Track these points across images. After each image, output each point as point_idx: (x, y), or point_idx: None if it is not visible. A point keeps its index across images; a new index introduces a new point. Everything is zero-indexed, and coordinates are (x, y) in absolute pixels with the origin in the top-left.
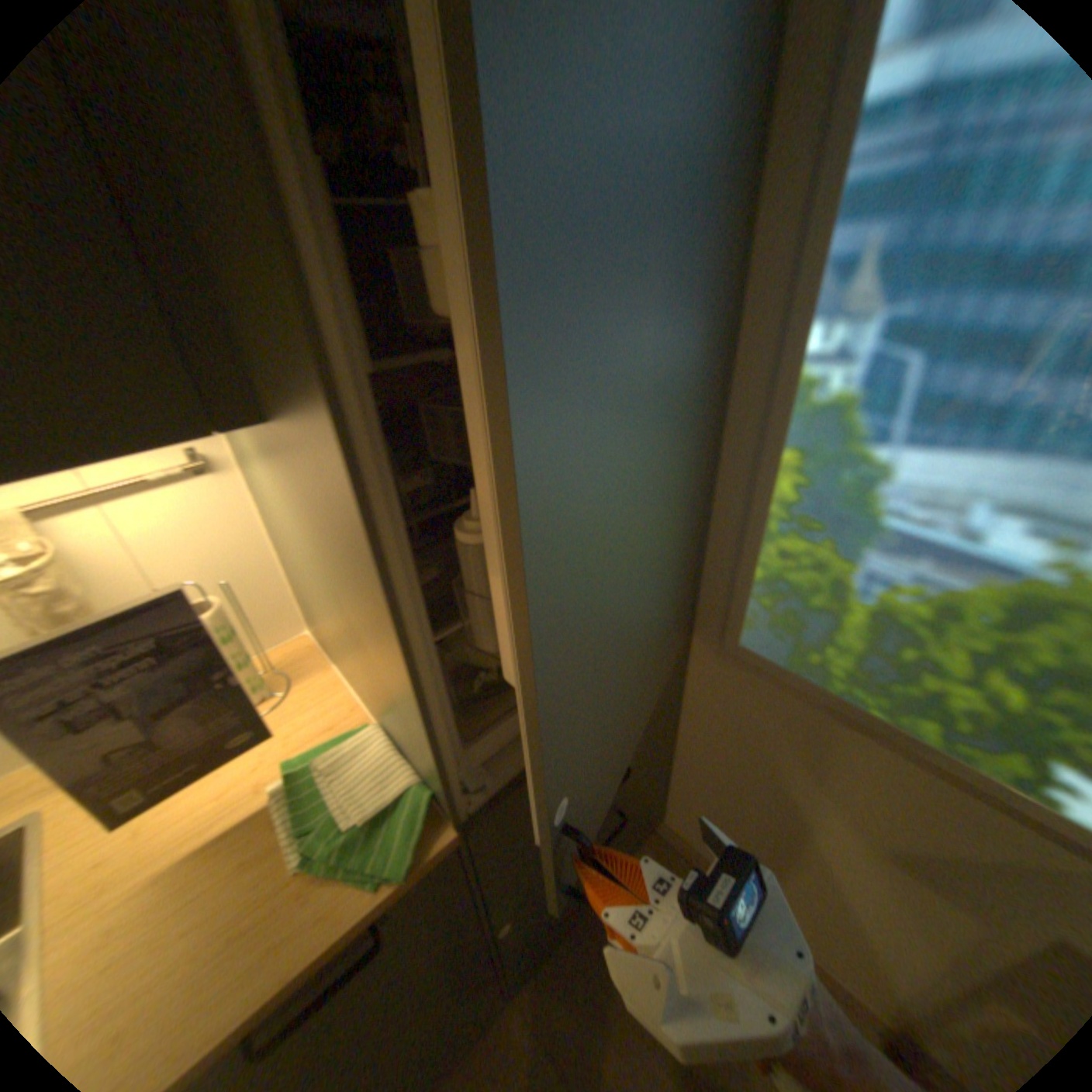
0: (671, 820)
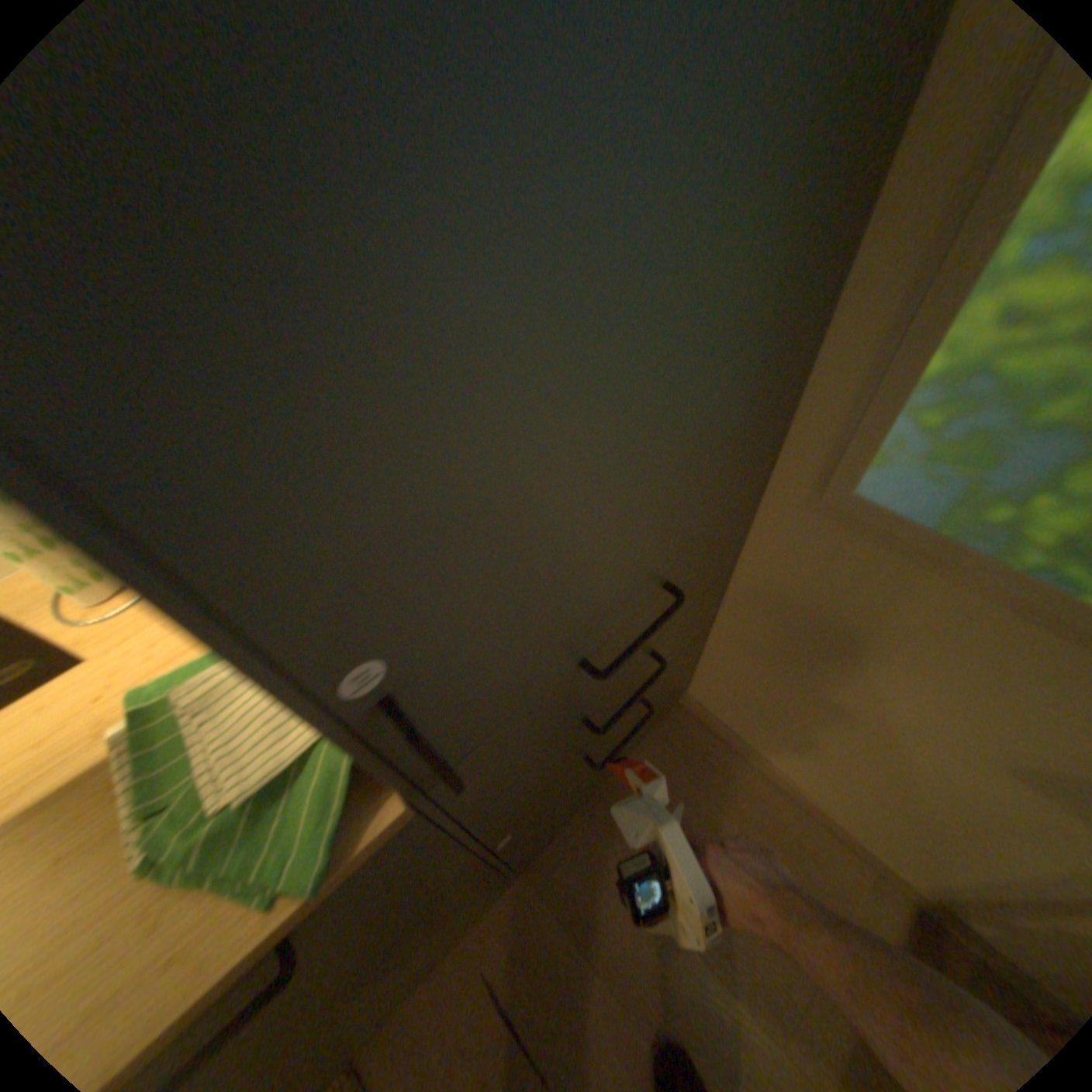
0: (694, 691)
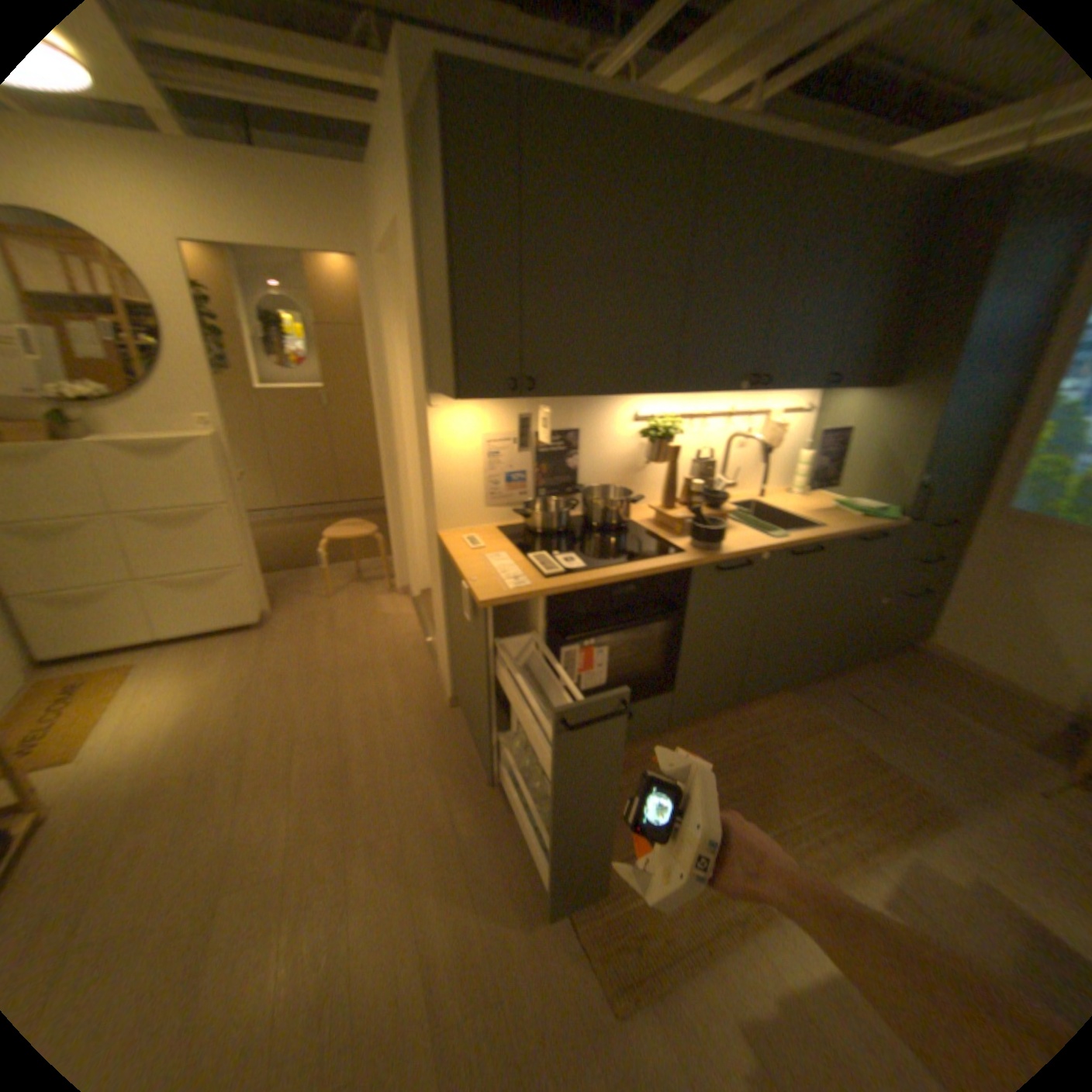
0: (936, 637)
